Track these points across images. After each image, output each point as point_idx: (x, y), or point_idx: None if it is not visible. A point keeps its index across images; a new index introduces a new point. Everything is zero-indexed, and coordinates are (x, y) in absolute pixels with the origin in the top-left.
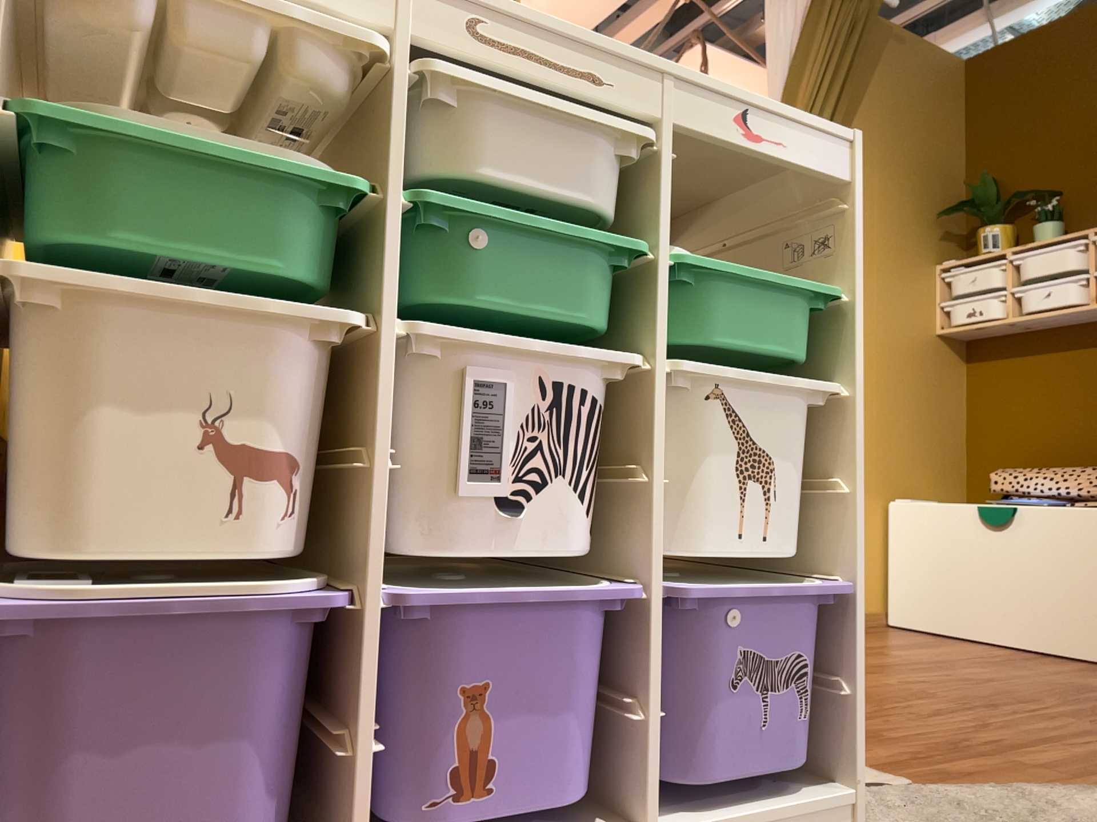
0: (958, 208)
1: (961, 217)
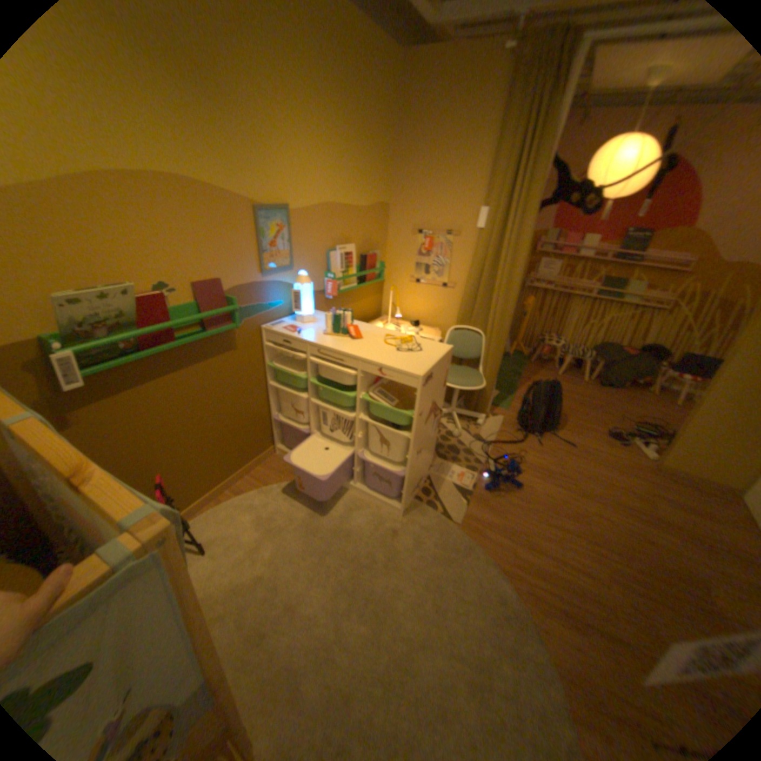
0: None
1: None
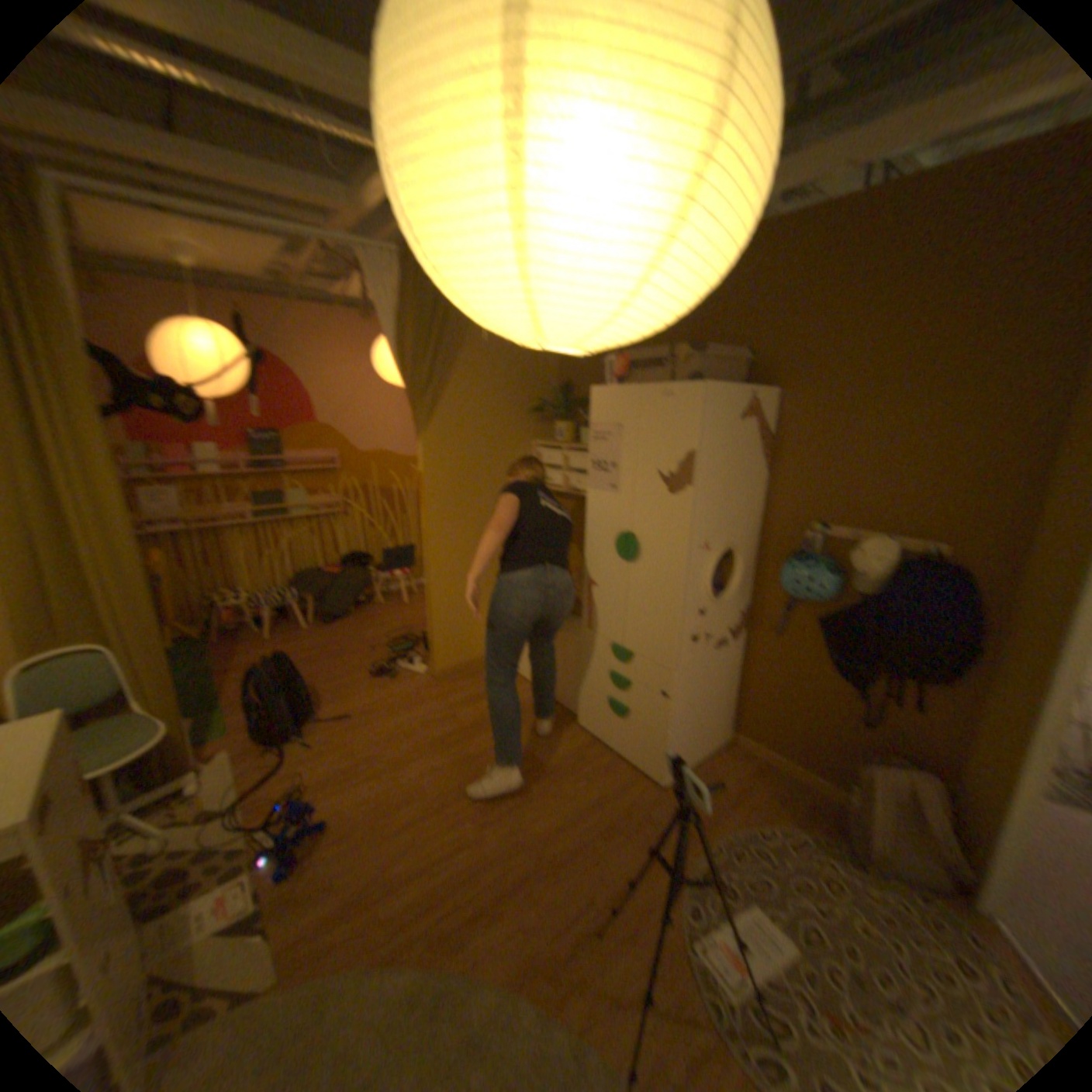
0: (550, 407)
1: (551, 414)
